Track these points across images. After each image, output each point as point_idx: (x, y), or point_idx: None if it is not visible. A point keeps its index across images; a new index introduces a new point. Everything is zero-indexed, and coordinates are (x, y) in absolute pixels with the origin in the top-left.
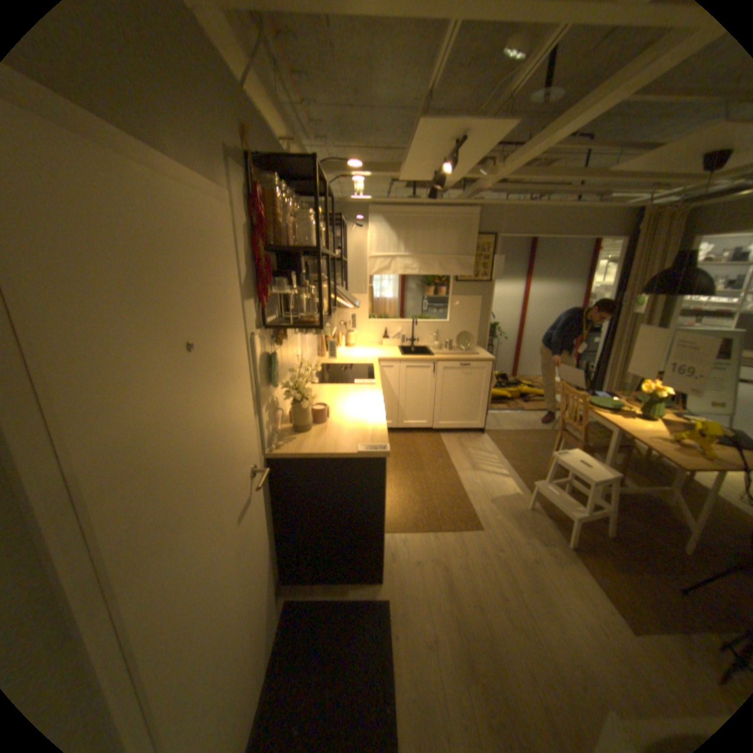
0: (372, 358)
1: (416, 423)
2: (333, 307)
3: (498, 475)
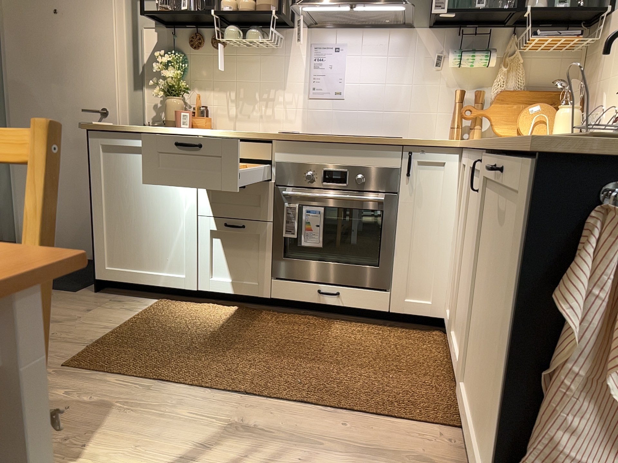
0: (446, 142)
1: (454, 353)
2: (270, 13)
3: (177, 460)
